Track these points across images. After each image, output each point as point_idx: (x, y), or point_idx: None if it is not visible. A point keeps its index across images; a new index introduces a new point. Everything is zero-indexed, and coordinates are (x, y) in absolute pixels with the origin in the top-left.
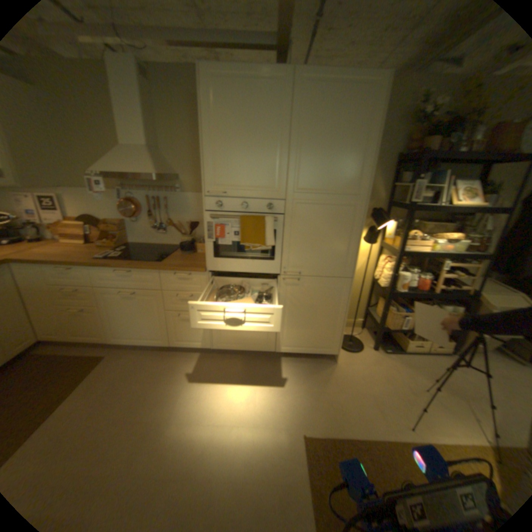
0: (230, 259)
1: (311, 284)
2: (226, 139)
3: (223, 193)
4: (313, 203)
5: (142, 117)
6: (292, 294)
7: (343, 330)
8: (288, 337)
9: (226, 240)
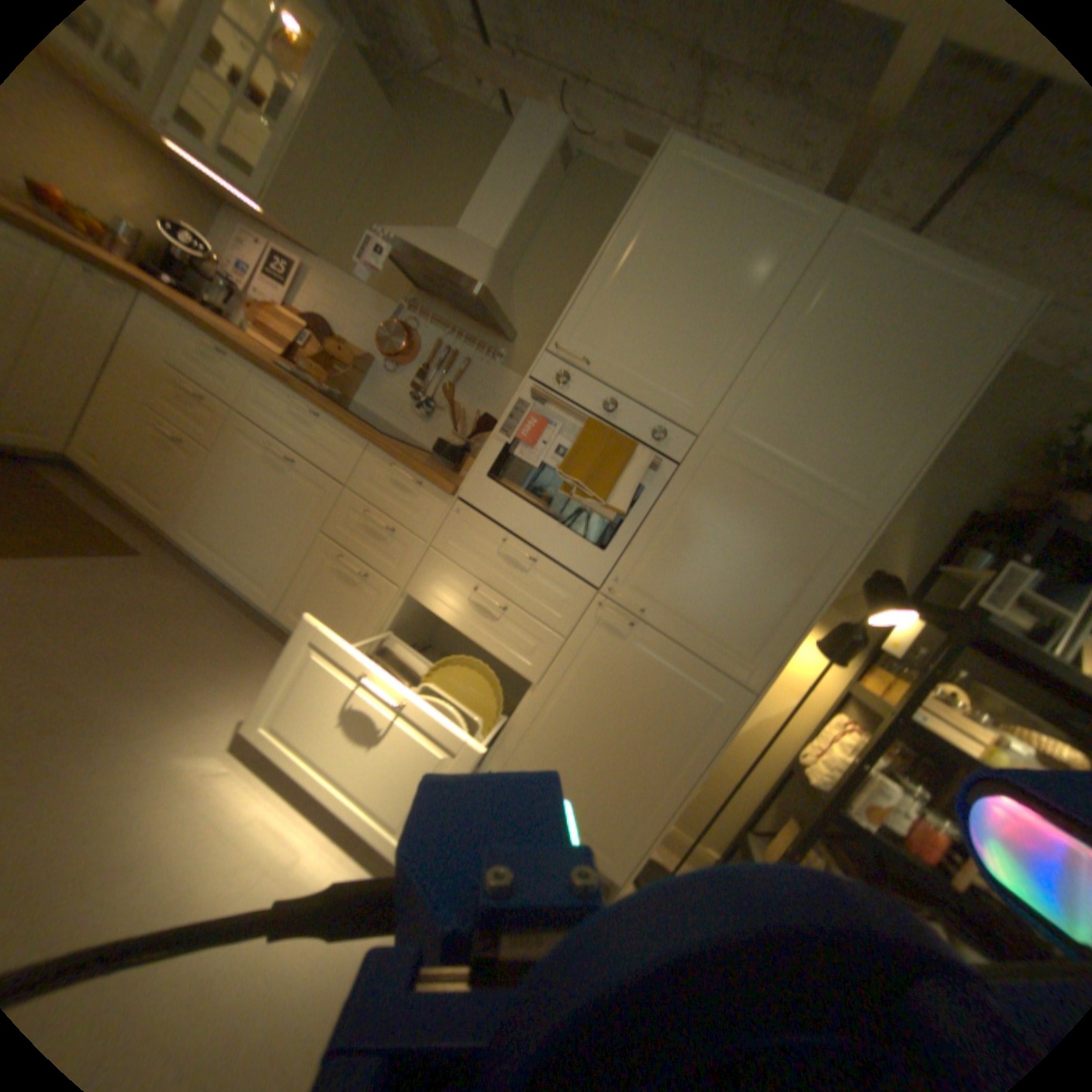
0: (517, 499)
1: (657, 656)
2: (649, 272)
3: (585, 364)
4: (755, 475)
5: (523, 214)
6: (601, 654)
7: (672, 828)
8: (531, 760)
9: (534, 455)
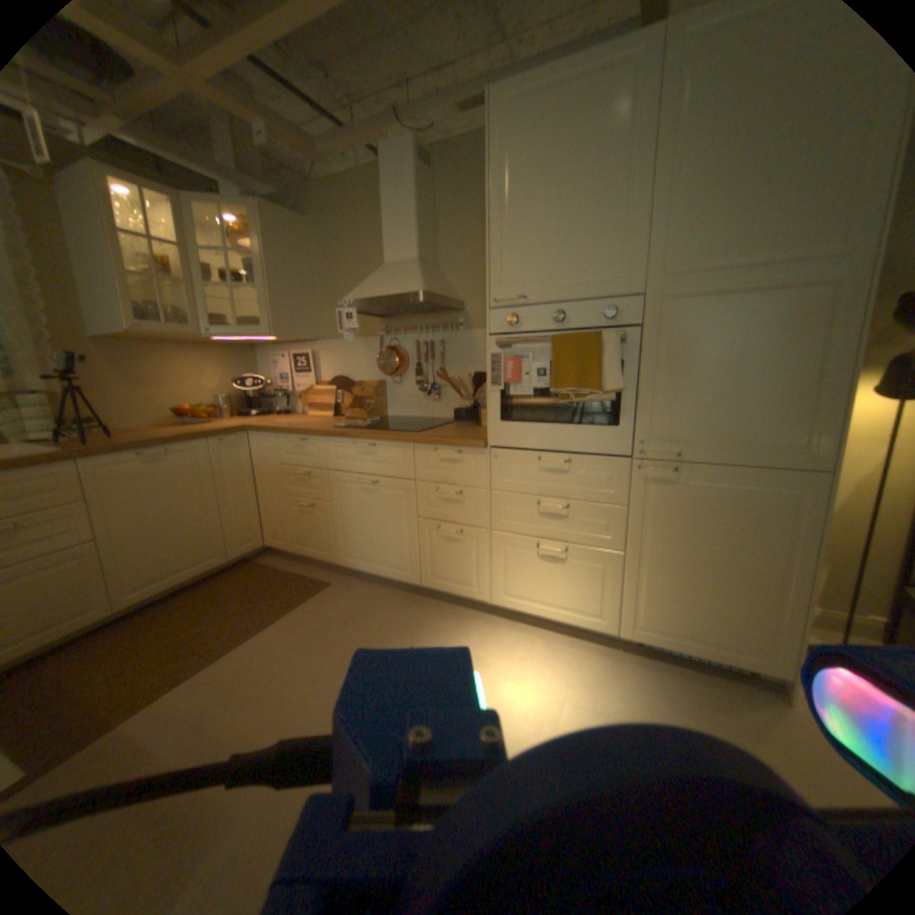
0: (530, 423)
1: (712, 483)
2: (530, 198)
3: (522, 298)
4: (715, 291)
5: (418, 217)
6: (662, 503)
7: (812, 617)
8: (652, 608)
9: (523, 385)
